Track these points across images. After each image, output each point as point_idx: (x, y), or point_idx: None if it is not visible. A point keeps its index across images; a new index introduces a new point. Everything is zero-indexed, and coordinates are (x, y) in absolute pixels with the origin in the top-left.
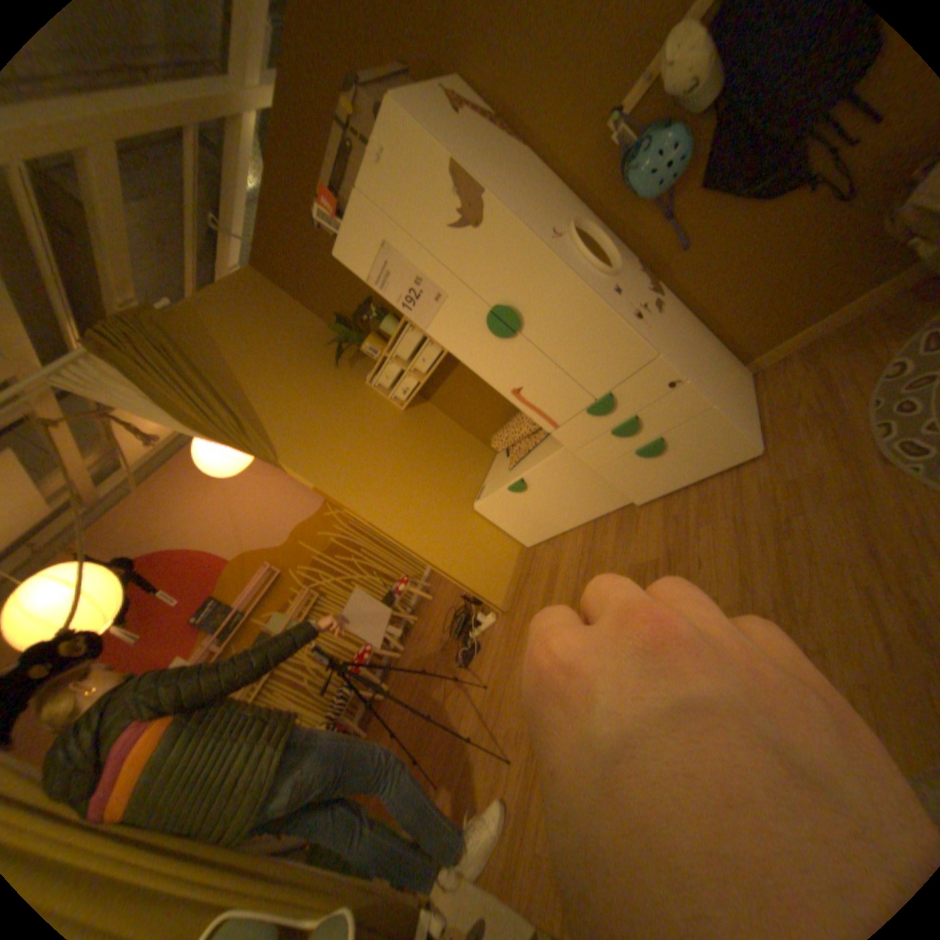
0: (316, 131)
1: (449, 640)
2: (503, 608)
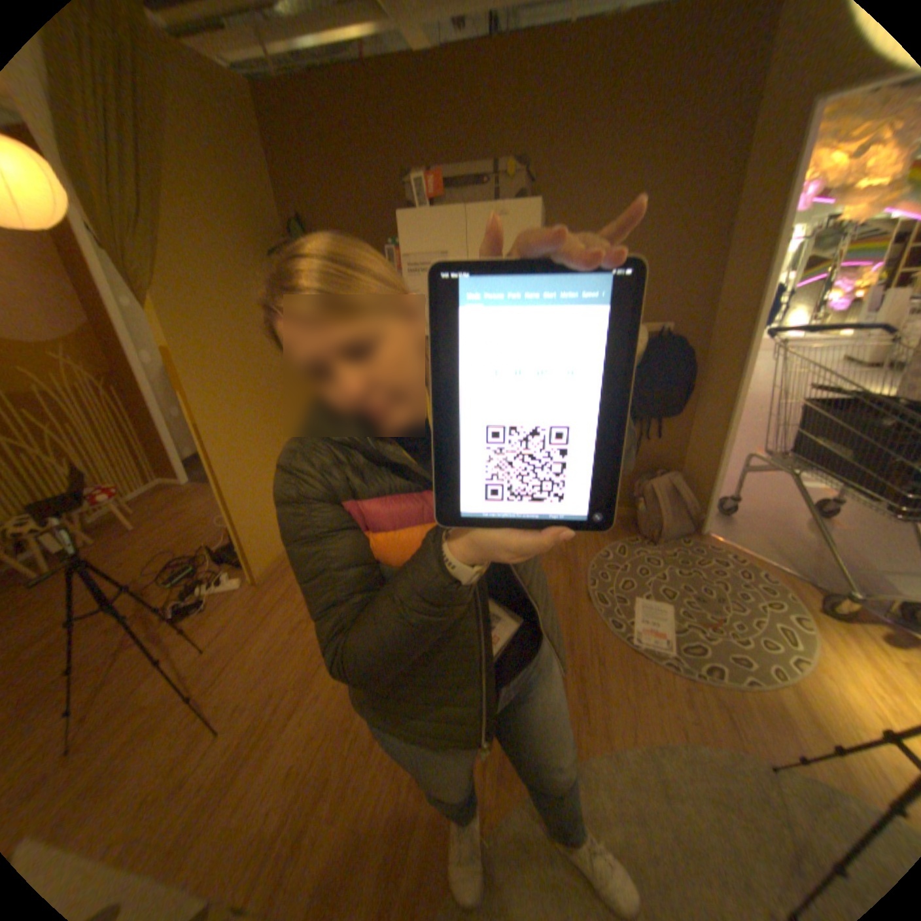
0: (429, 112)
1: (150, 587)
2: (256, 581)
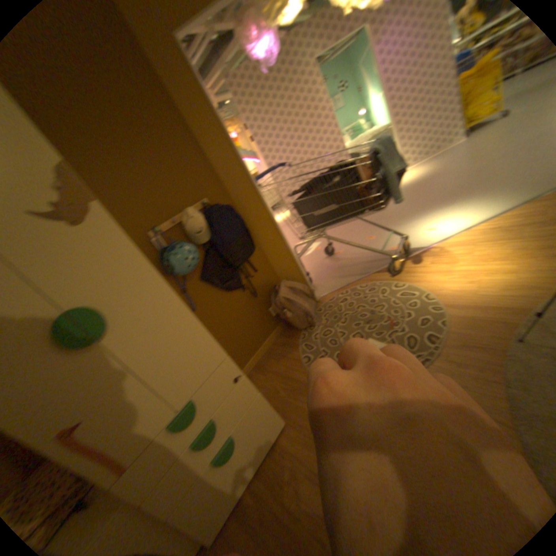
0: None
1: None
2: None
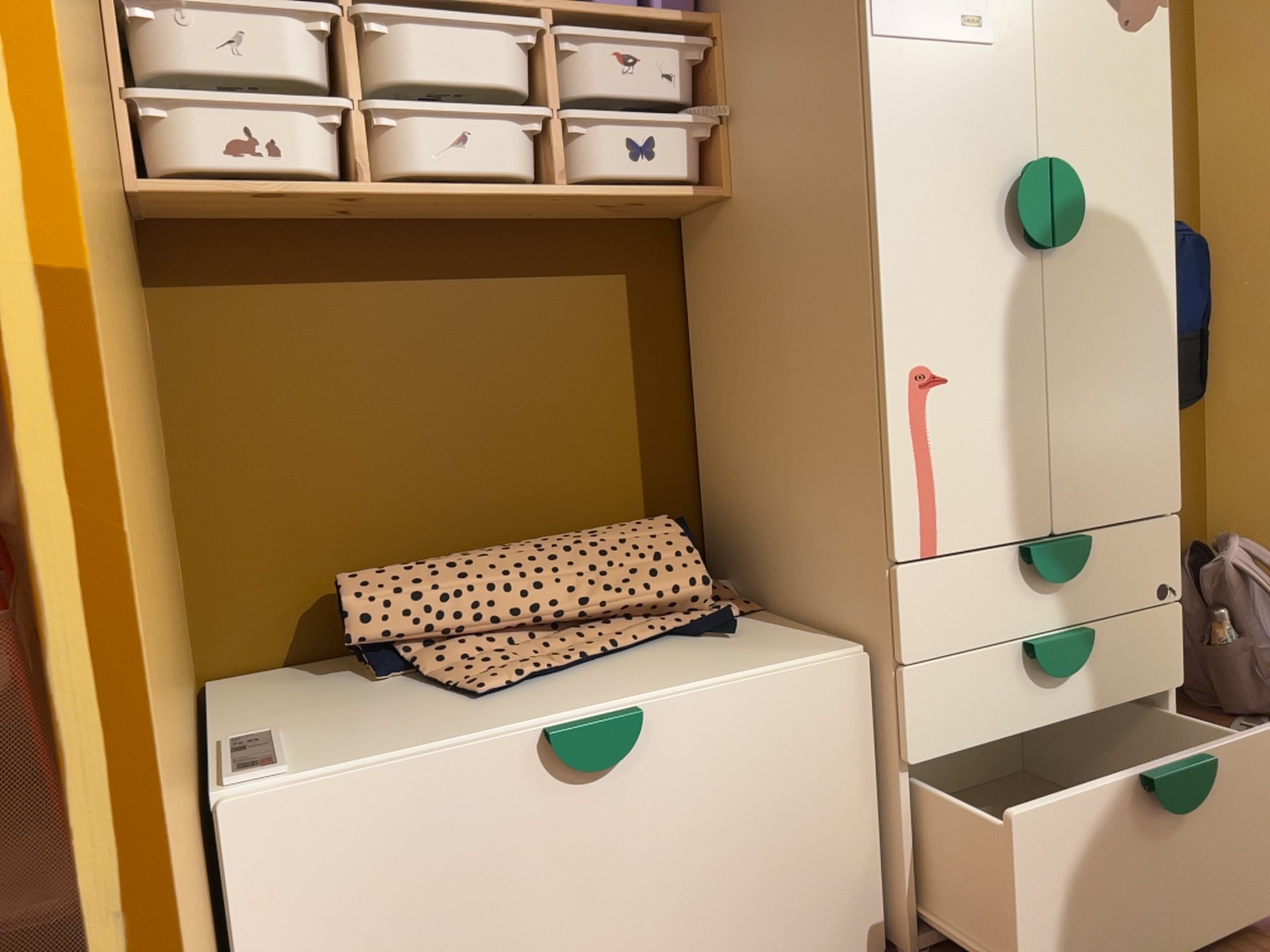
0: None
1: None
2: None
